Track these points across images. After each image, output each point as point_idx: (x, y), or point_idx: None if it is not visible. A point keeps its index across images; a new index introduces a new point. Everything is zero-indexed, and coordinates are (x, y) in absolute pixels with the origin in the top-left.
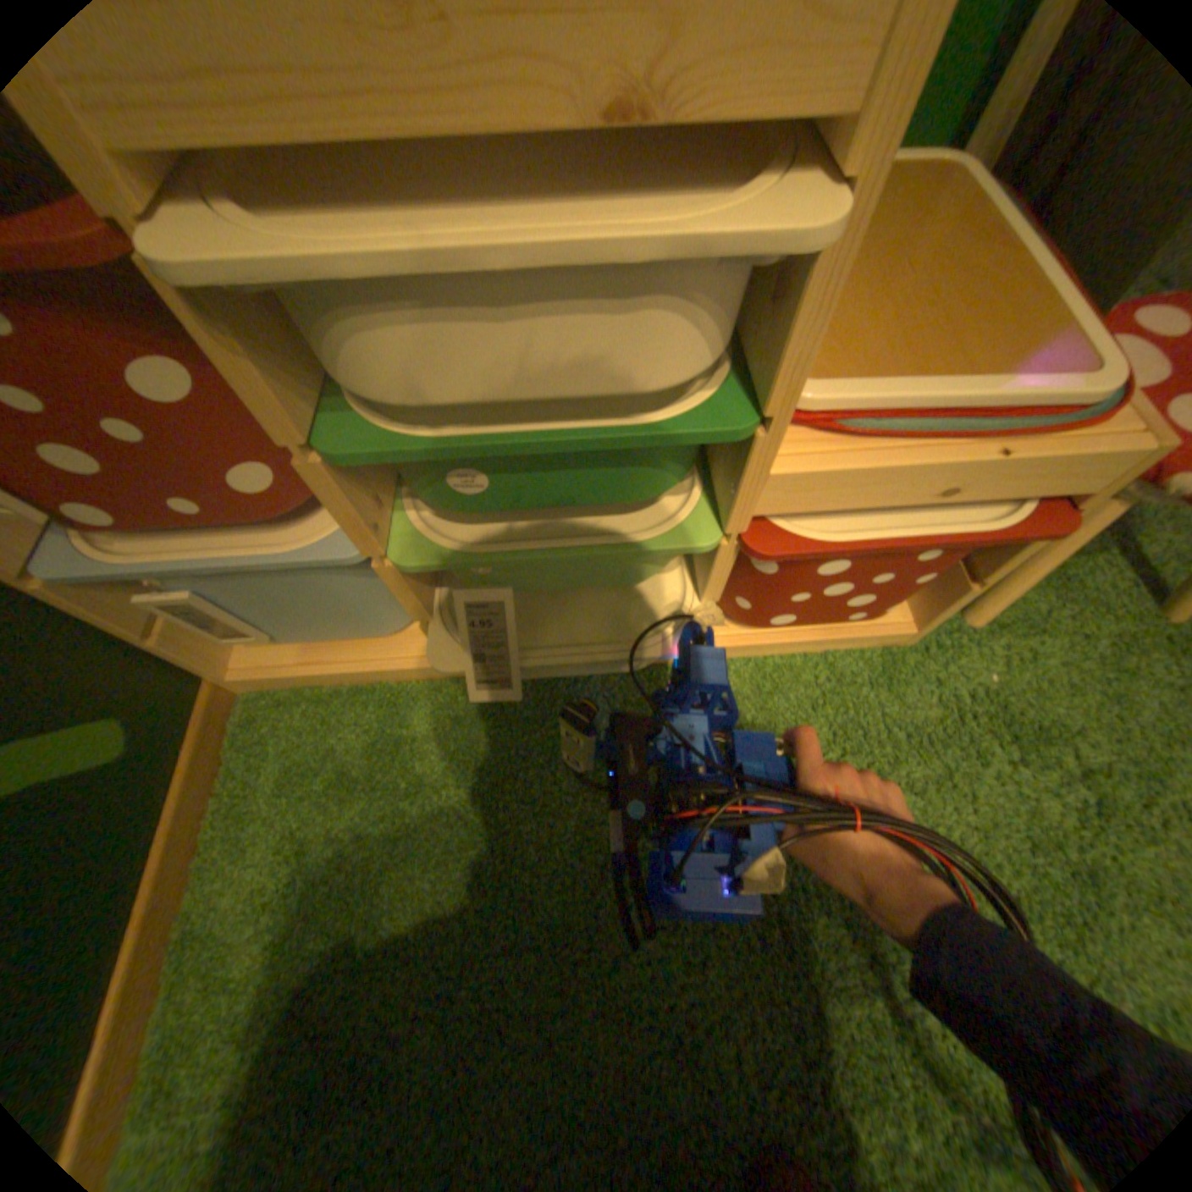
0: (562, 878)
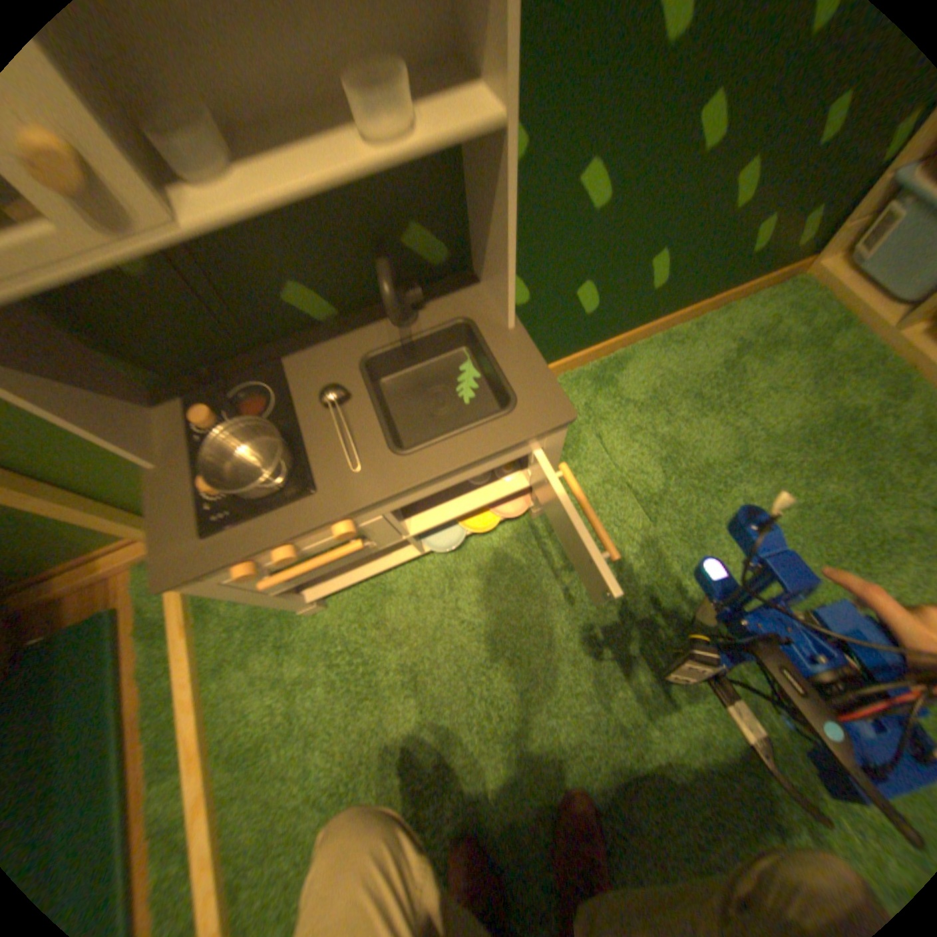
0: (838, 409)
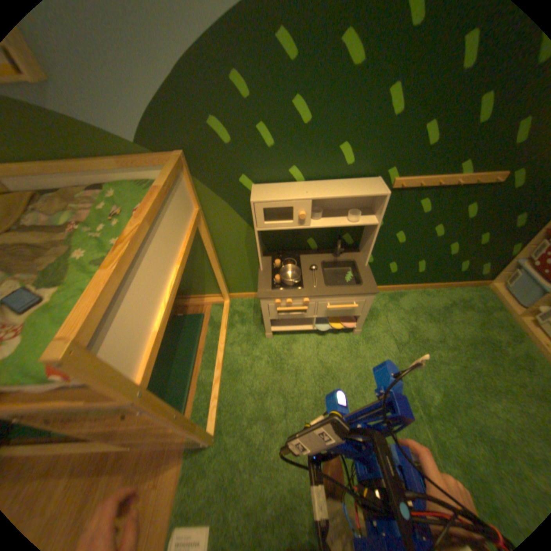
0: (488, 338)
